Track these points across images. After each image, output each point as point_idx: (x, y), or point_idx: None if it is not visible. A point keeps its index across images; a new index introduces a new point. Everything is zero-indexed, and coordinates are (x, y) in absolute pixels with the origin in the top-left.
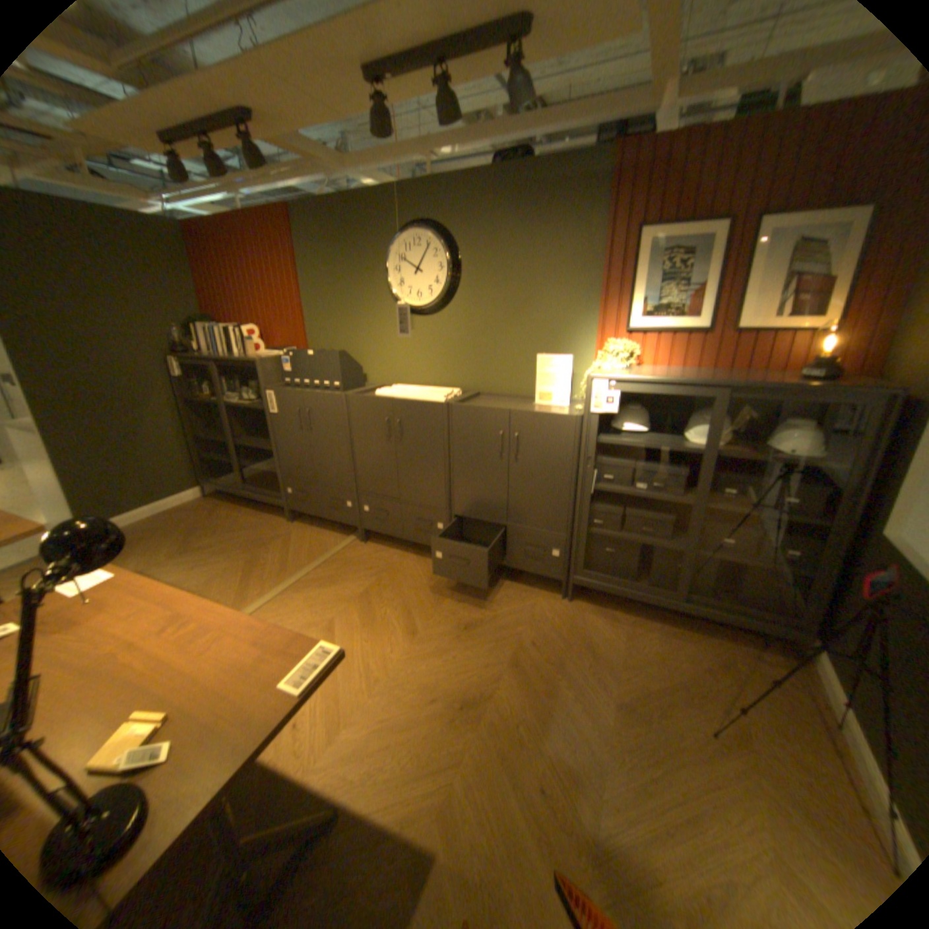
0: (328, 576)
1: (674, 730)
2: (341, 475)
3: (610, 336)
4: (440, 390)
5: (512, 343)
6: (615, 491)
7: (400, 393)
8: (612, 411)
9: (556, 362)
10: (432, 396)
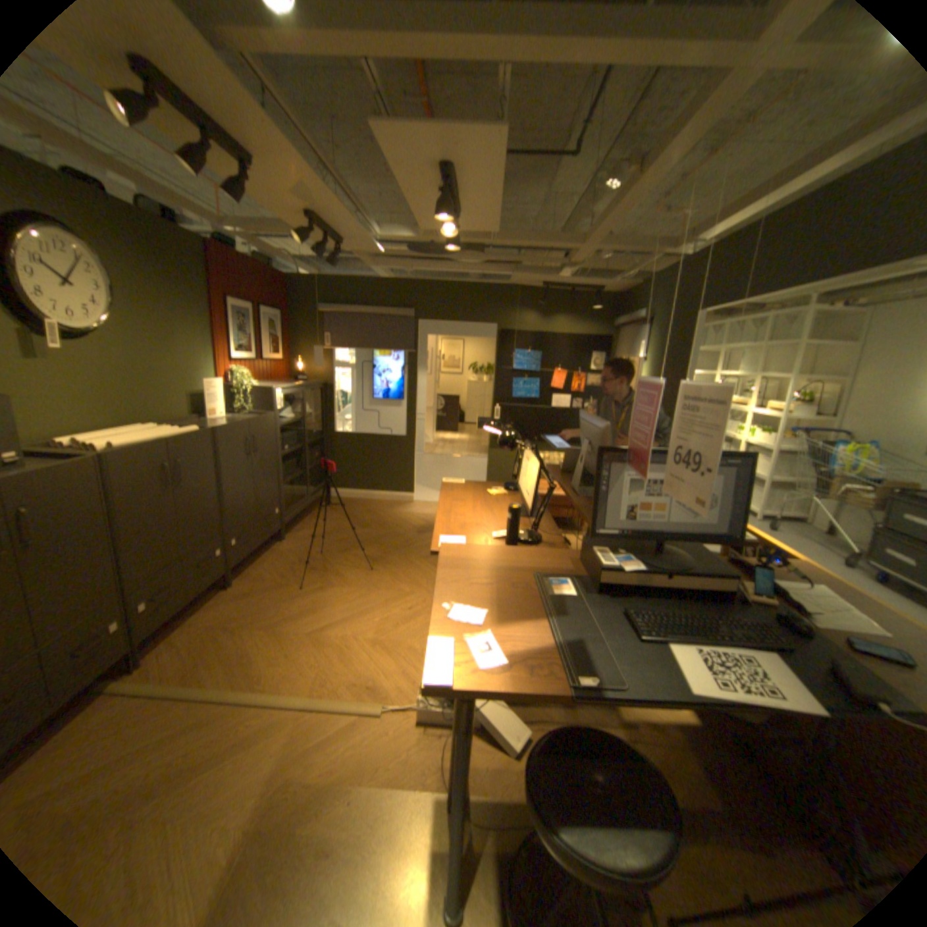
0: (221, 670)
1: (369, 520)
2: (98, 588)
3: (223, 363)
4: (142, 426)
5: (165, 370)
6: (284, 453)
7: (129, 436)
8: (283, 405)
9: (215, 383)
10: (166, 429)
